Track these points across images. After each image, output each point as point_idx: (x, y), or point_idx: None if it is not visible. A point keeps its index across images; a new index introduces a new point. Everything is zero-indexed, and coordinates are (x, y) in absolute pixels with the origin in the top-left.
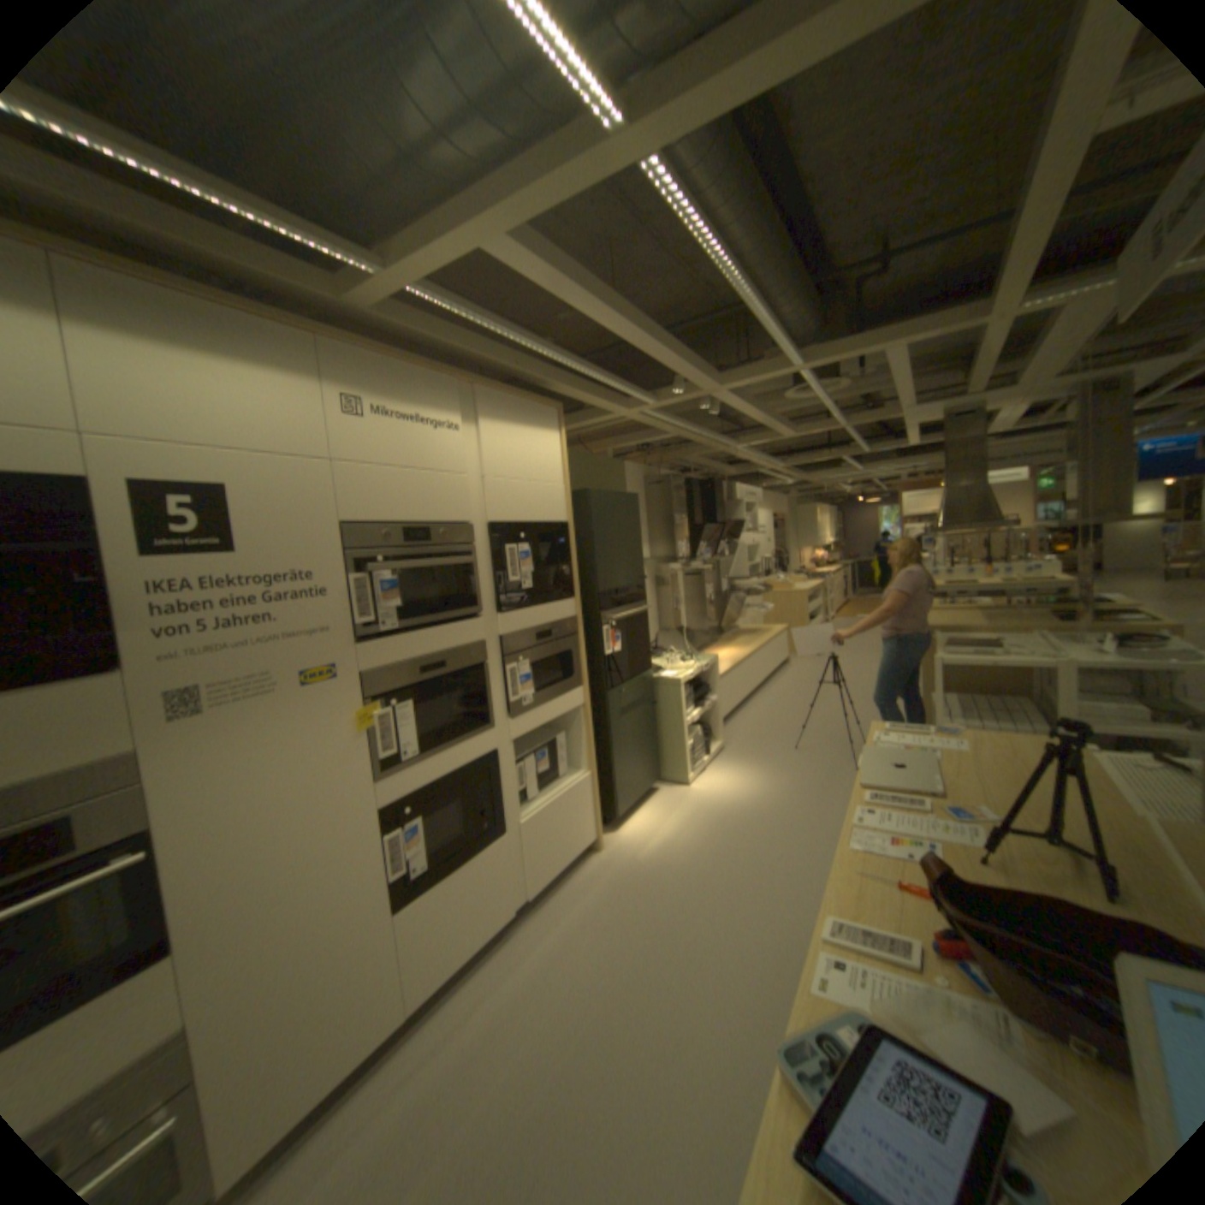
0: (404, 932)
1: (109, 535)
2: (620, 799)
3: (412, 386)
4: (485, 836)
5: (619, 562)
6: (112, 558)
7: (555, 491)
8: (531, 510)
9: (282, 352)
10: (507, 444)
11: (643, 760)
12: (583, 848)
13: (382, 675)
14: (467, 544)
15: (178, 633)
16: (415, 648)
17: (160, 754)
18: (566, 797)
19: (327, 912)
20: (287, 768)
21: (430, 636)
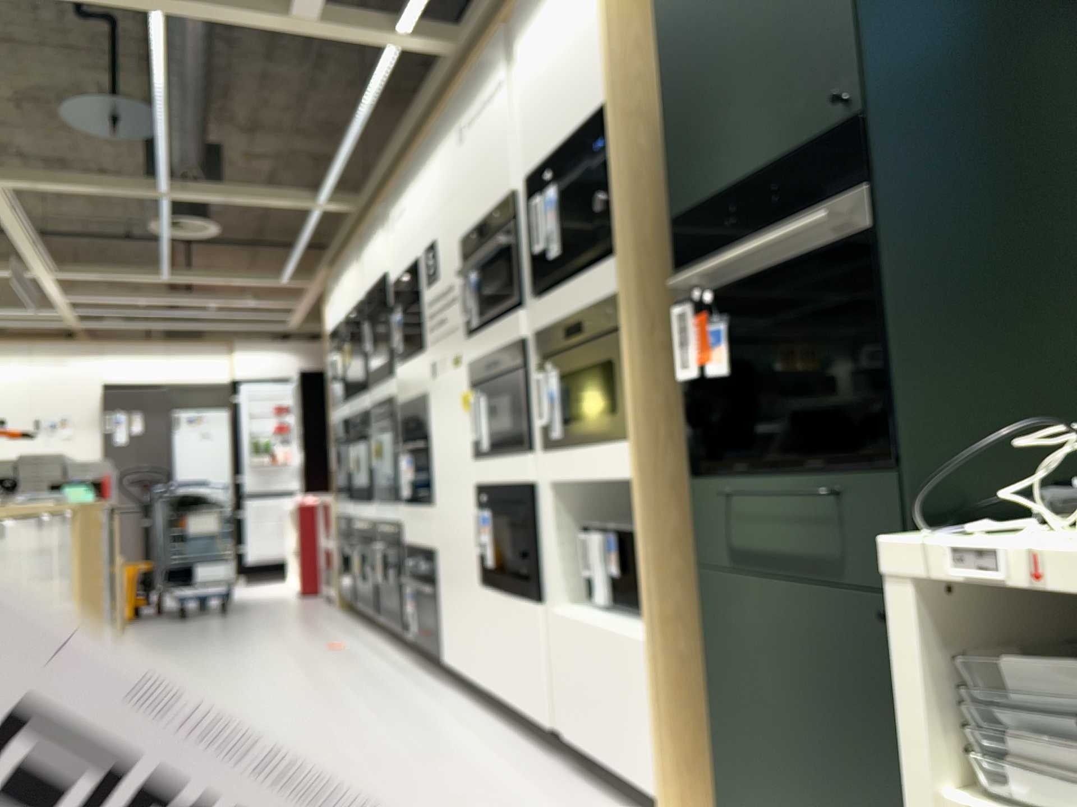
0: (486, 611)
1: (422, 280)
2: (735, 798)
3: (481, 75)
4: (526, 585)
5: (743, 100)
6: (422, 291)
7: (592, 52)
8: (561, 121)
9: (444, 127)
10: (538, 45)
11: (855, 801)
12: (642, 783)
13: (473, 366)
14: (510, 218)
15: (431, 329)
16: (486, 343)
17: (430, 396)
18: (609, 639)
19: (461, 542)
20: (450, 424)
21: (493, 331)
